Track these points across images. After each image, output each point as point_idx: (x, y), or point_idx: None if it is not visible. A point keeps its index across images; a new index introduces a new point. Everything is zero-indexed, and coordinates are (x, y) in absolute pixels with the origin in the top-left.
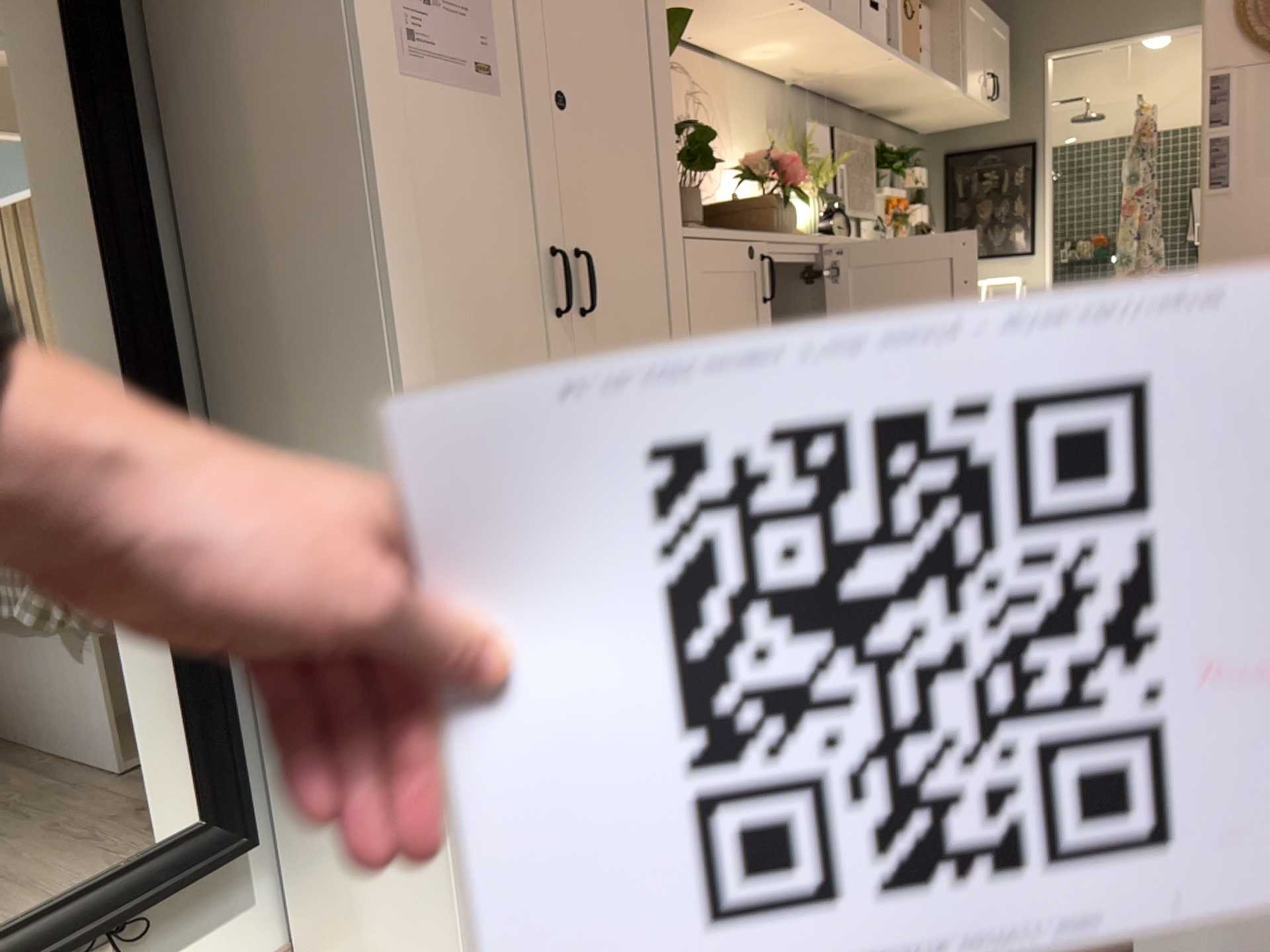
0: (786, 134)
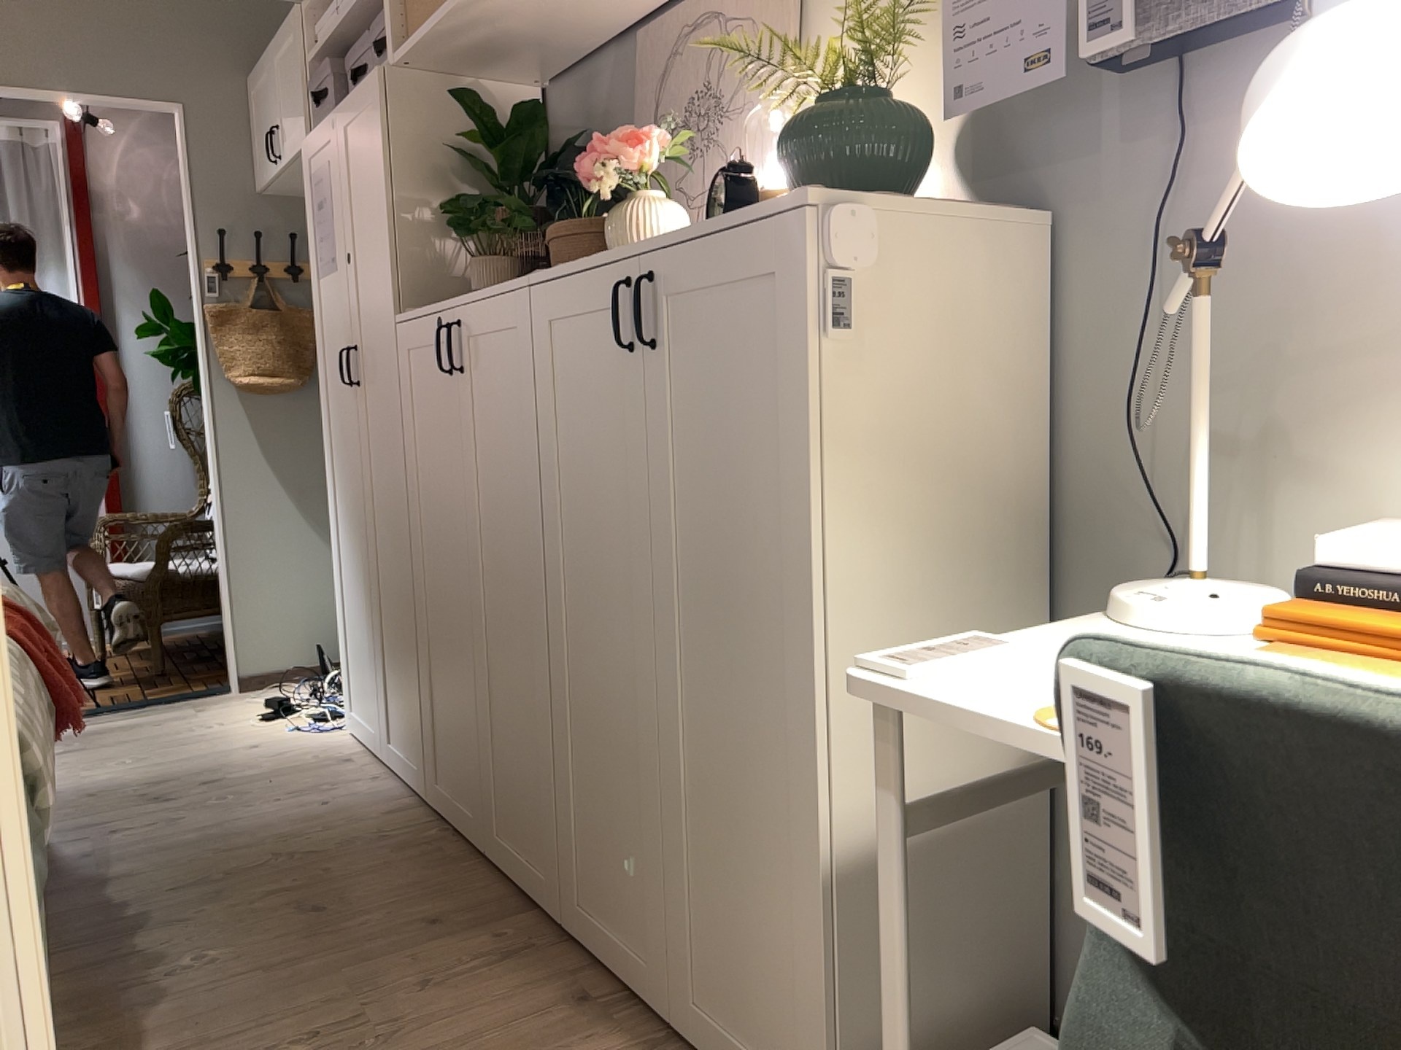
0: None
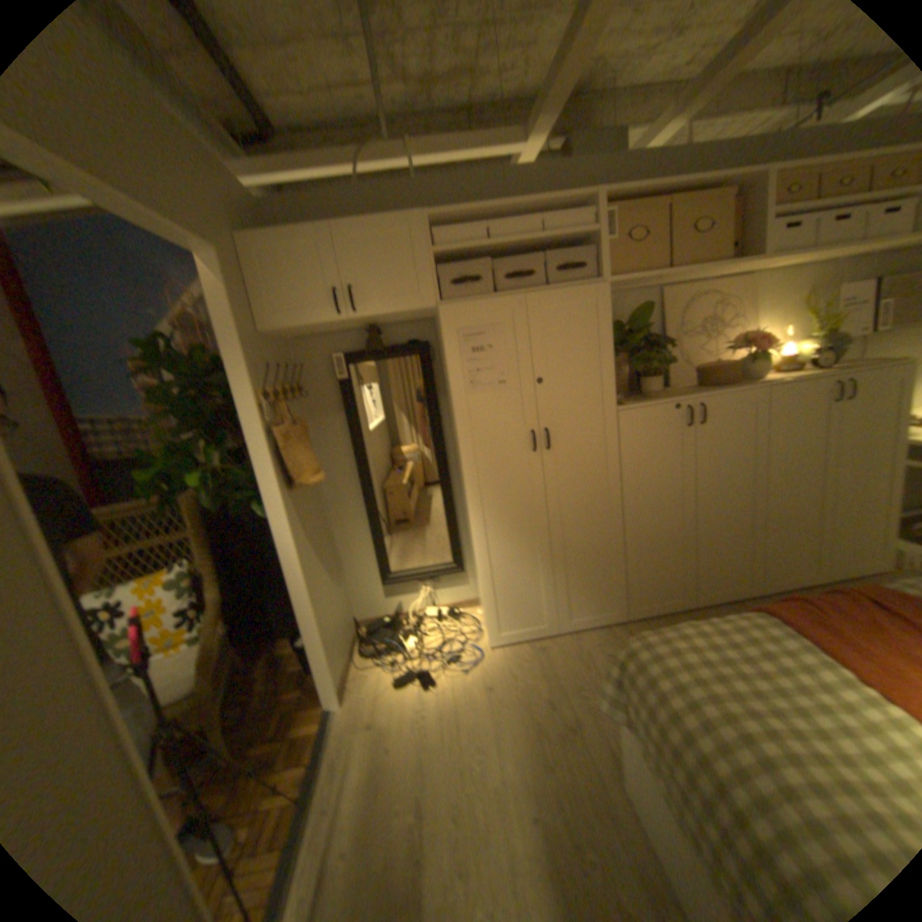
0: (812, 300)
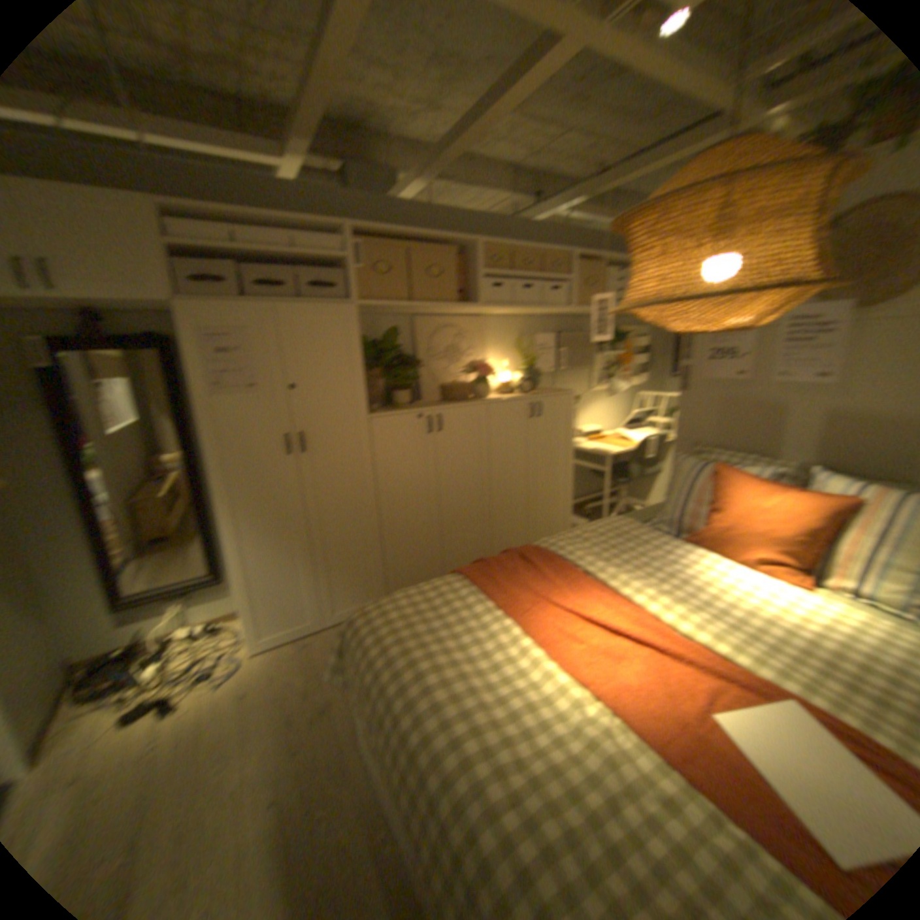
0: (520, 341)
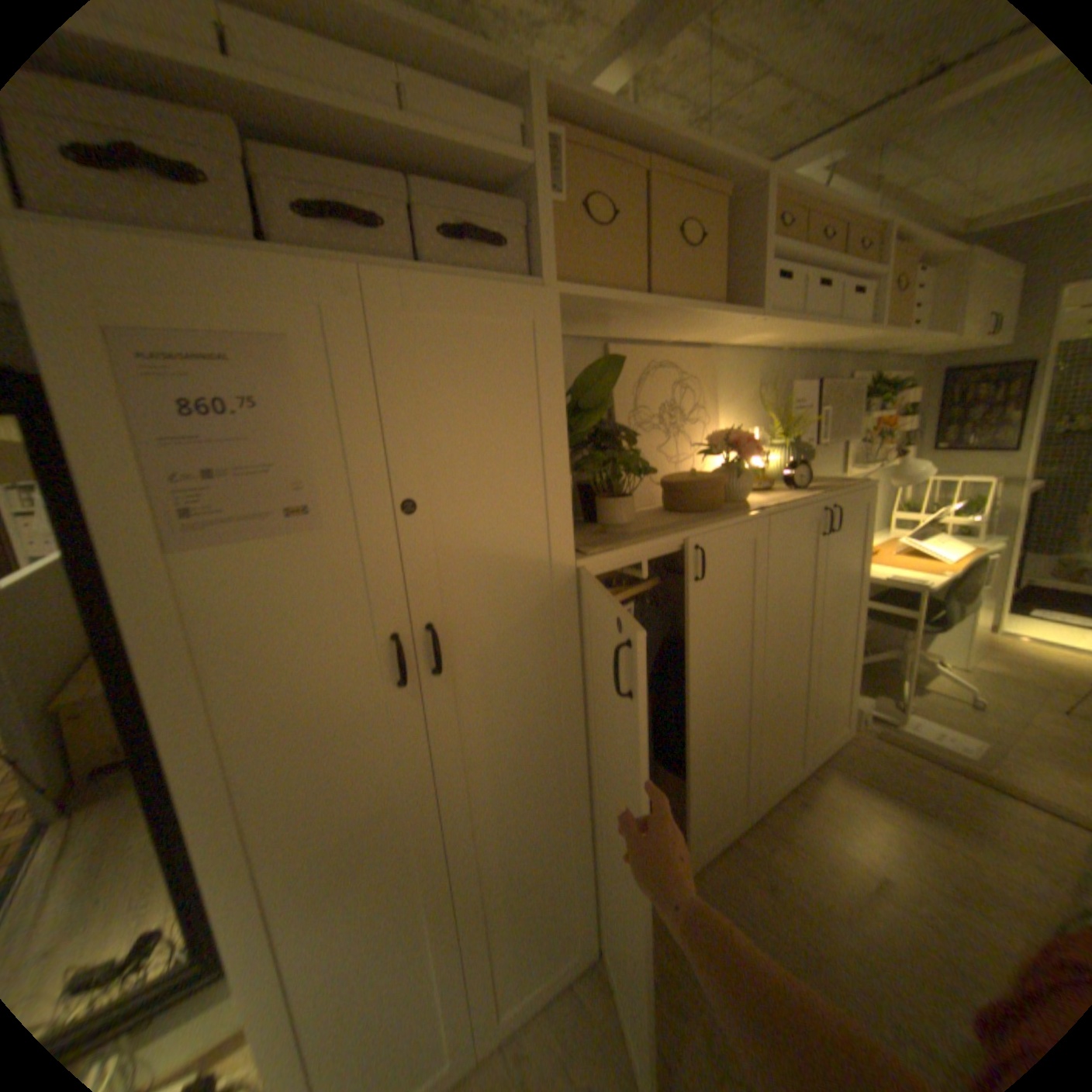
0: (771, 395)
